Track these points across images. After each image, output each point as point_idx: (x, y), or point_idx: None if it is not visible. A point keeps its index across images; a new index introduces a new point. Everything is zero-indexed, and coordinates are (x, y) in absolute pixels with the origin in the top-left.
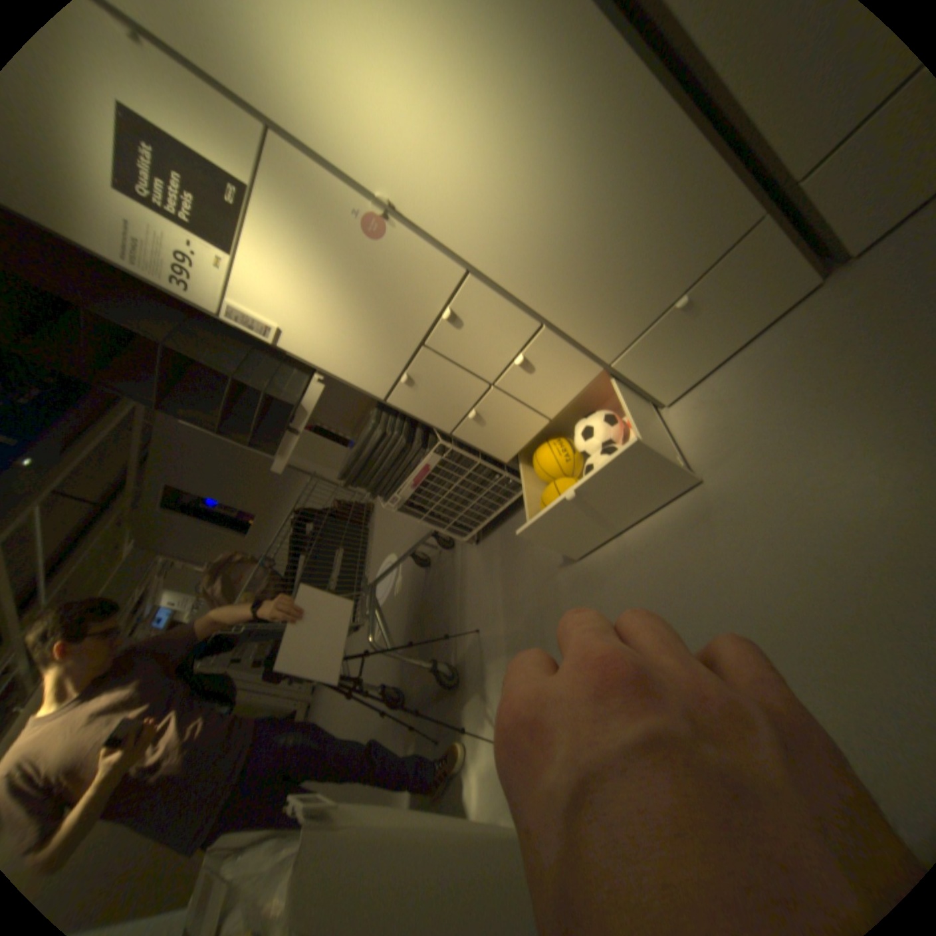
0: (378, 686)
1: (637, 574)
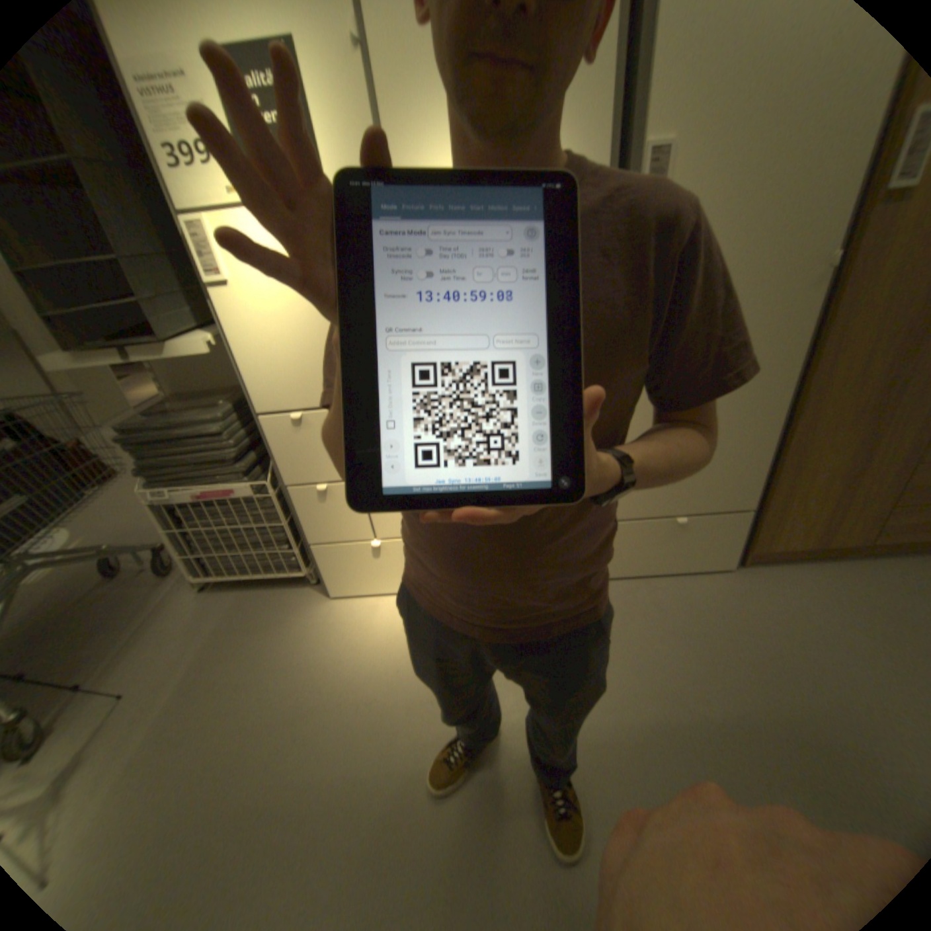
0: None
1: (349, 723)
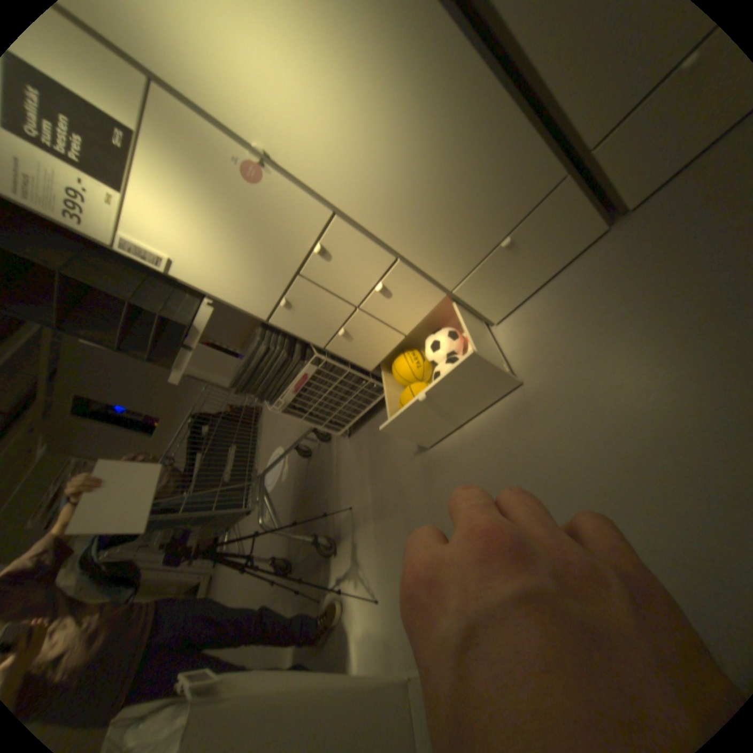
0: (270, 556)
1: (475, 457)
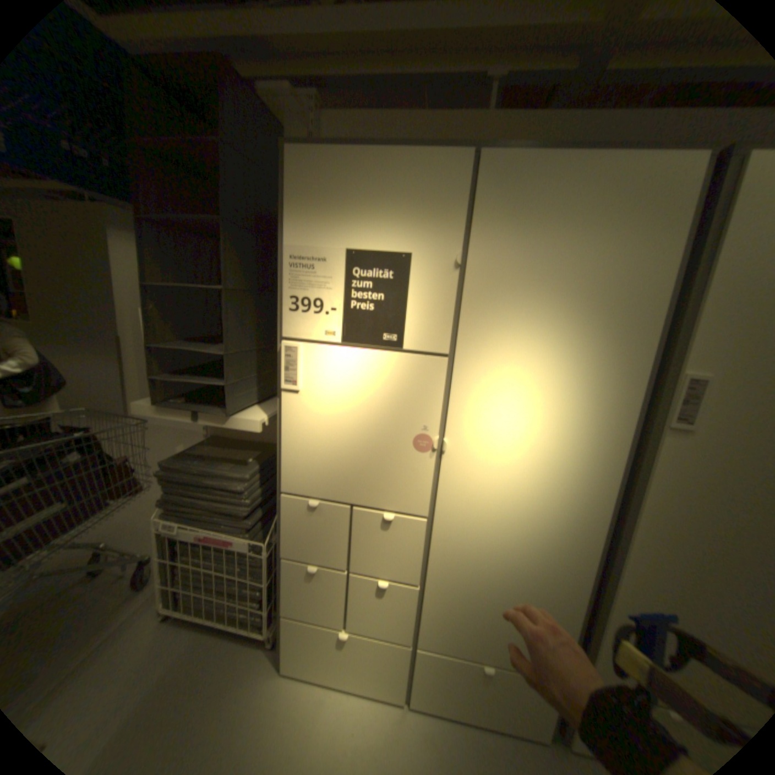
0: None
1: None
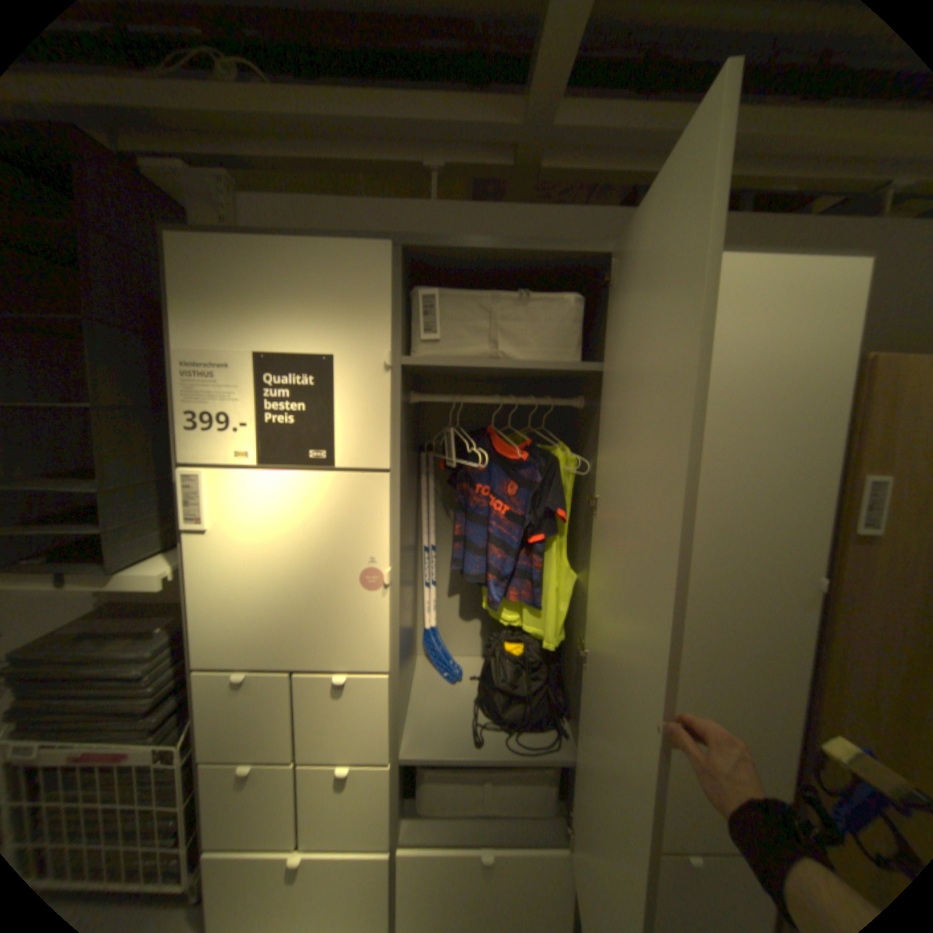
0: None
1: None
